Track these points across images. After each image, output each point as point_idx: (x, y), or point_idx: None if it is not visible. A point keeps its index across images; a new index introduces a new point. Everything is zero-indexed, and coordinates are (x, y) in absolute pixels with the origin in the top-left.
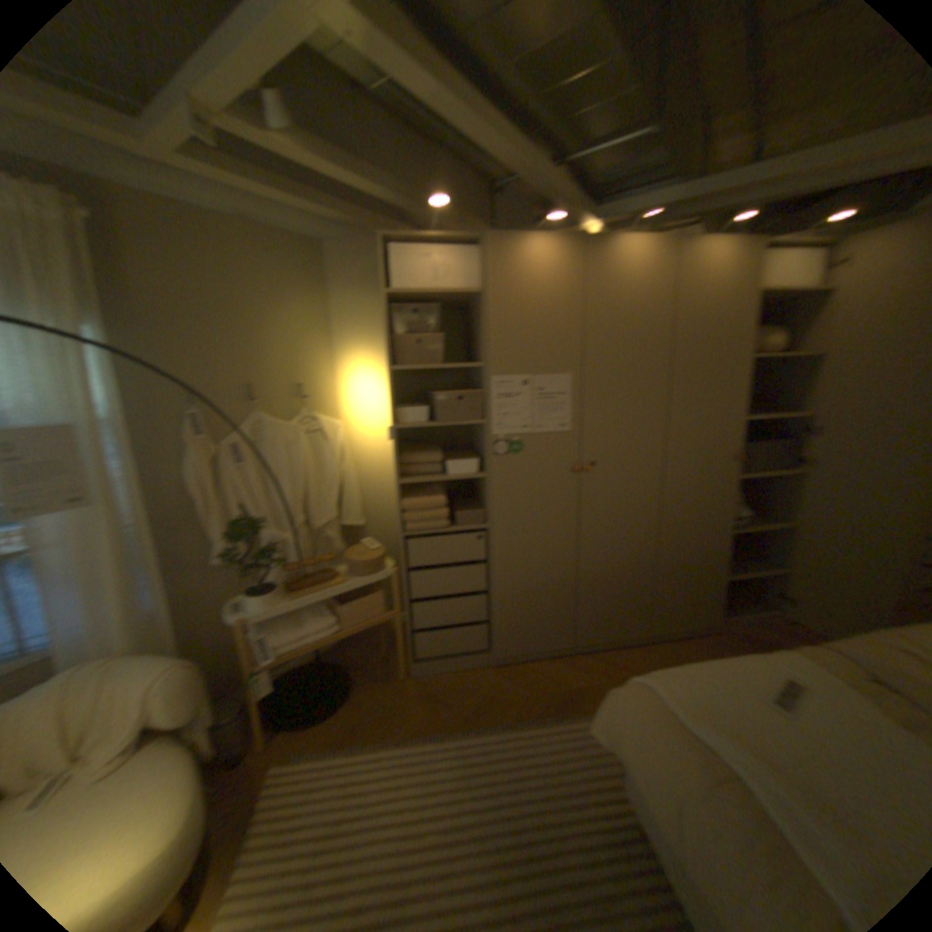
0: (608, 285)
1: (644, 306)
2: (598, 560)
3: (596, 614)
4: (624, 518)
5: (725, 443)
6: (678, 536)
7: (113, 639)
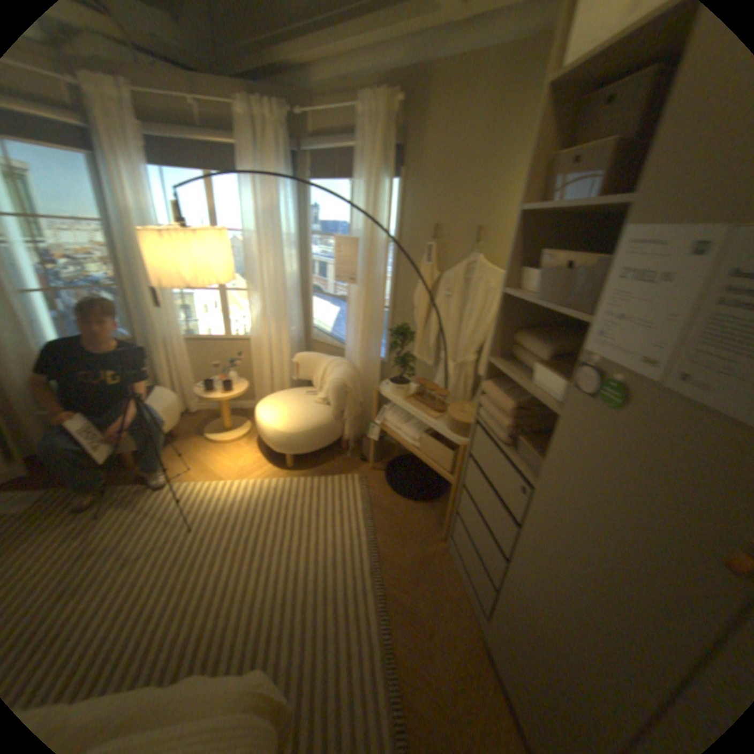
0: None
1: None
2: None
3: None
4: None
5: None
6: None
7: (356, 358)
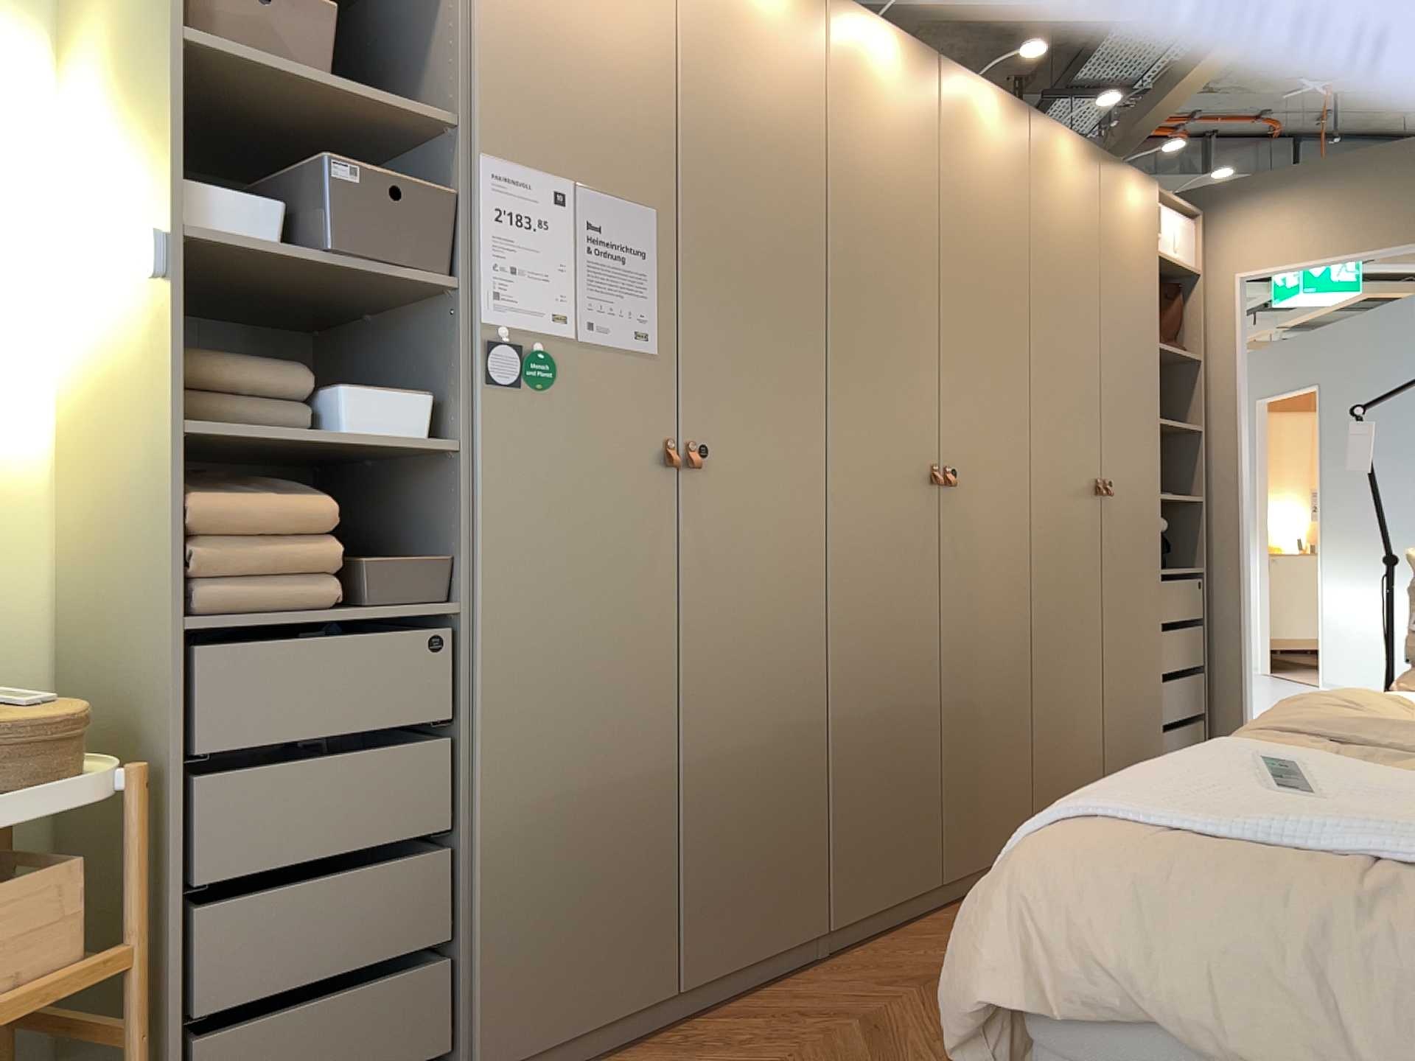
0: (718, 32)
1: (779, 104)
2: (719, 720)
3: (720, 882)
4: (765, 601)
5: (917, 442)
6: (860, 655)
7: None
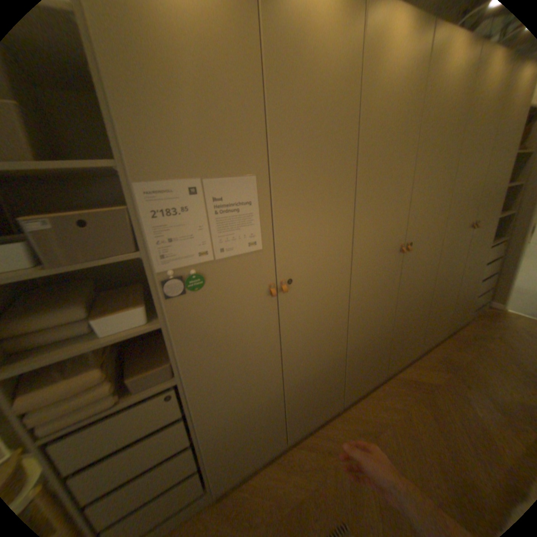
0: (289, 47)
1: (330, 86)
2: (300, 370)
3: (301, 413)
4: (320, 325)
5: (393, 239)
6: (360, 326)
7: None
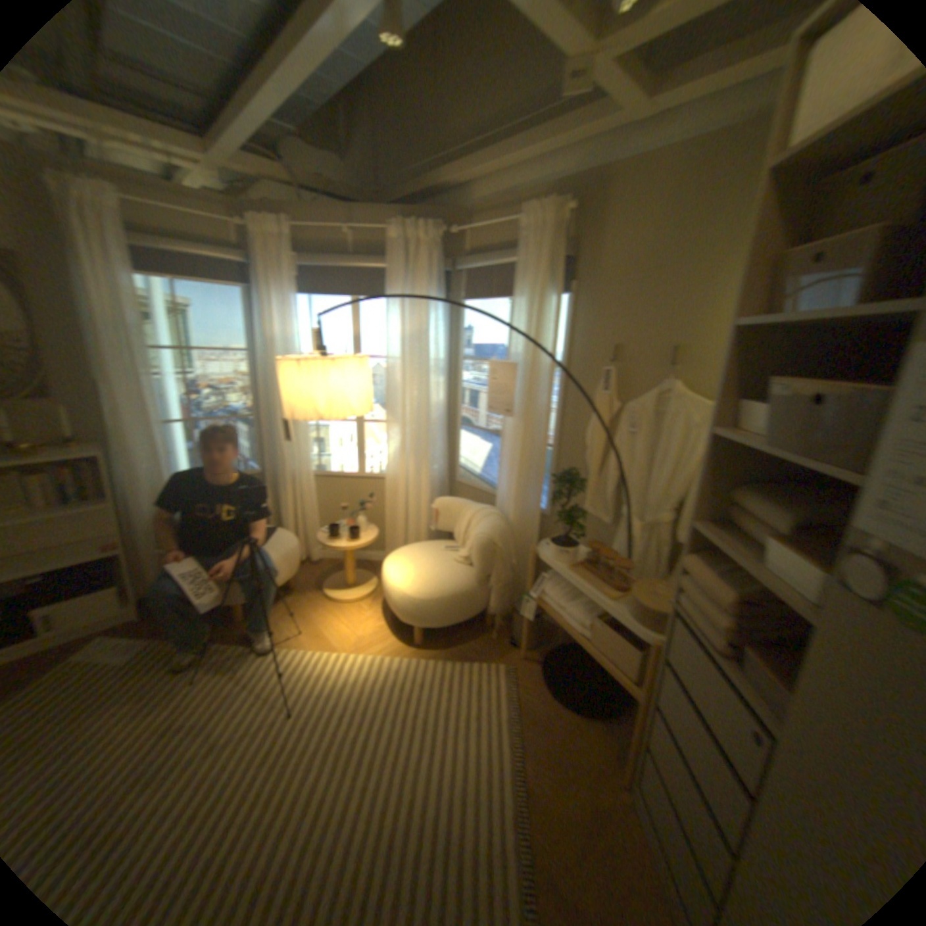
0: None
1: None
2: None
3: None
4: None
5: None
6: None
7: (509, 507)
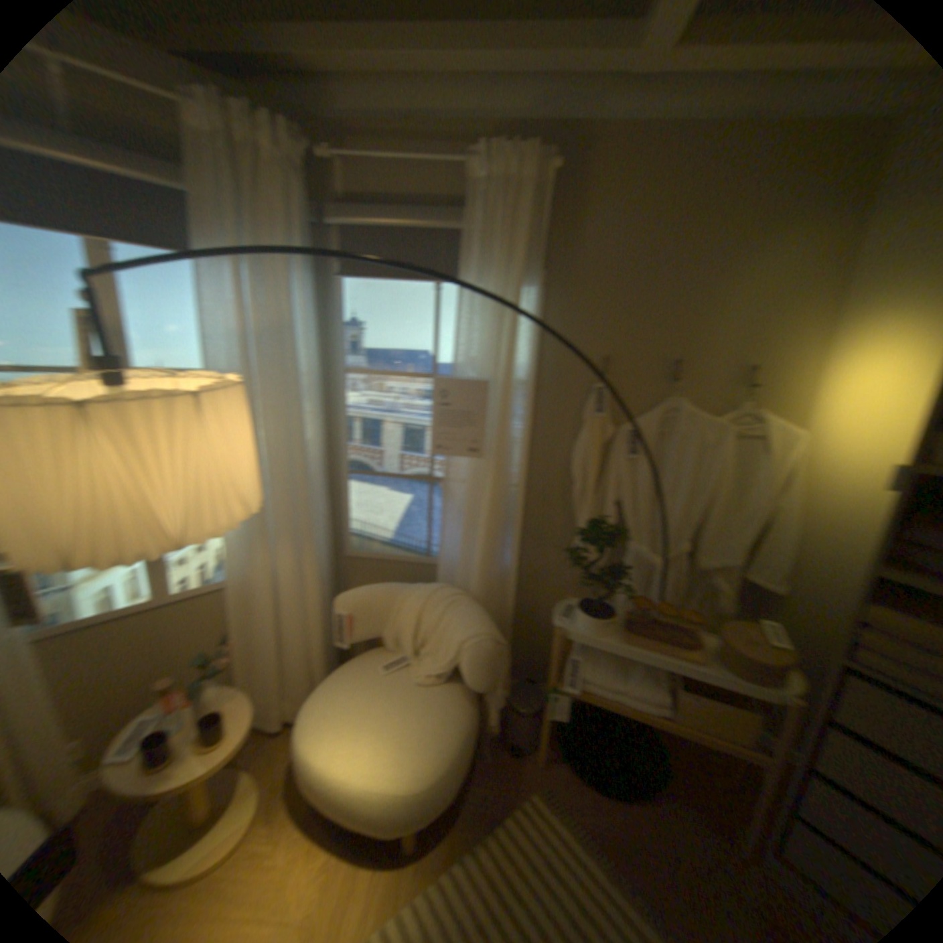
0: None
1: None
2: None
3: None
4: None
5: None
6: None
7: (471, 576)
